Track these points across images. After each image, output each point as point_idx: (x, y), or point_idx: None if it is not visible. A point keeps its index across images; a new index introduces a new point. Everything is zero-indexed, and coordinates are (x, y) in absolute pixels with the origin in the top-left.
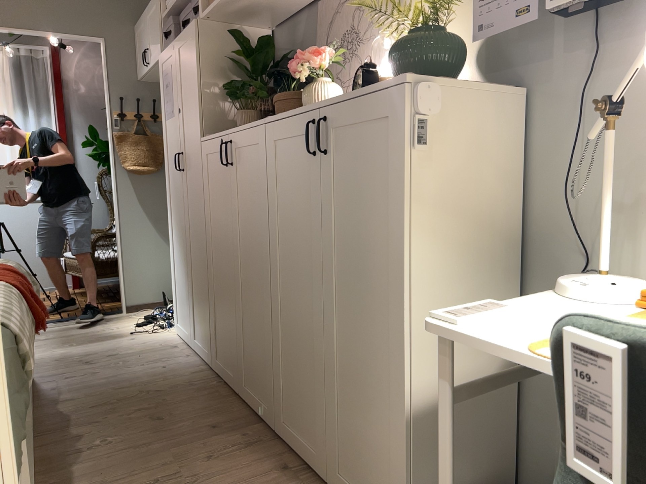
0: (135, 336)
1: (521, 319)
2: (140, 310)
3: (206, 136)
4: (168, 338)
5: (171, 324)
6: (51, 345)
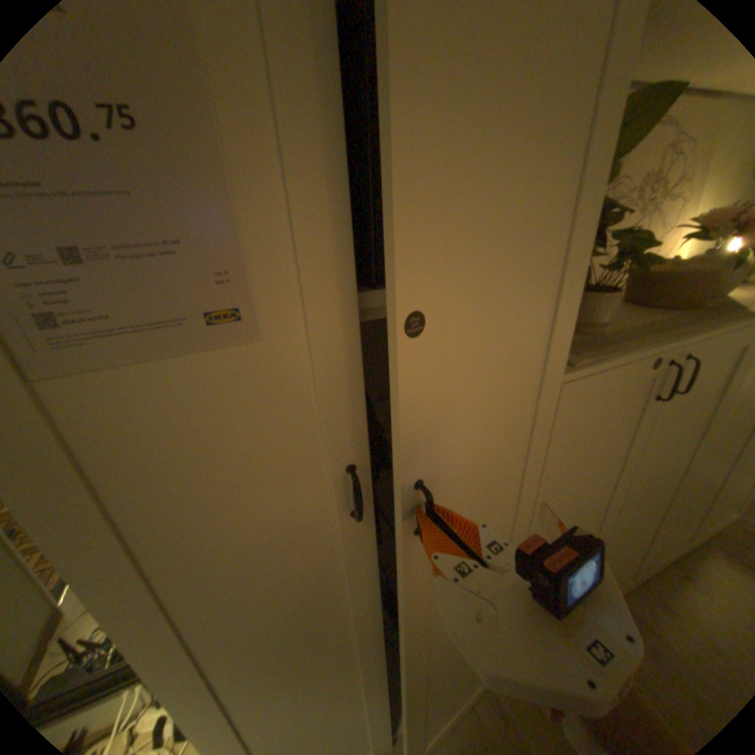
0: None
1: None
2: None
3: (582, 365)
4: None
5: None
6: None
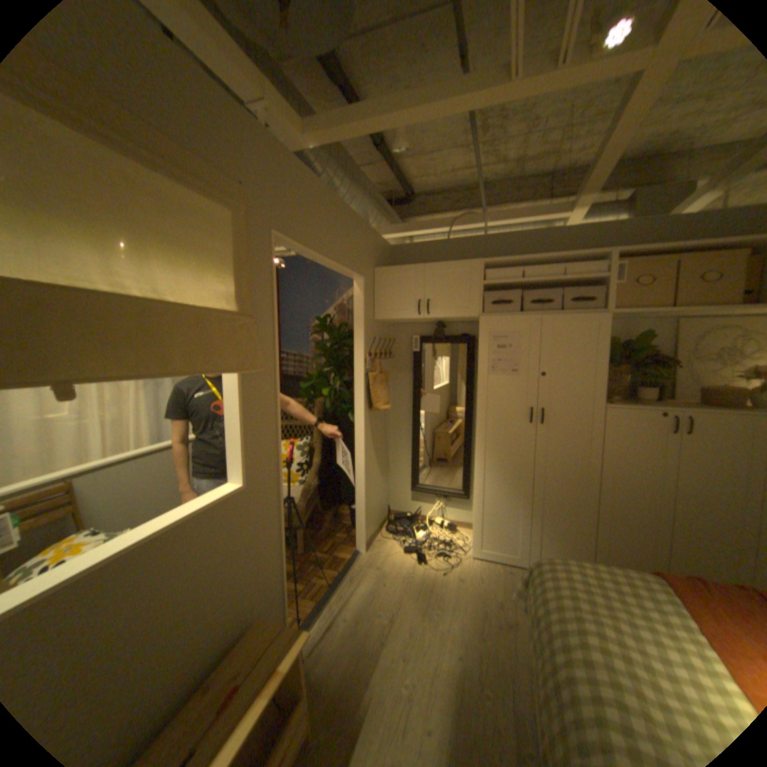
0: (453, 578)
1: None
2: (371, 545)
3: (616, 406)
4: (482, 568)
5: (444, 552)
6: (423, 628)
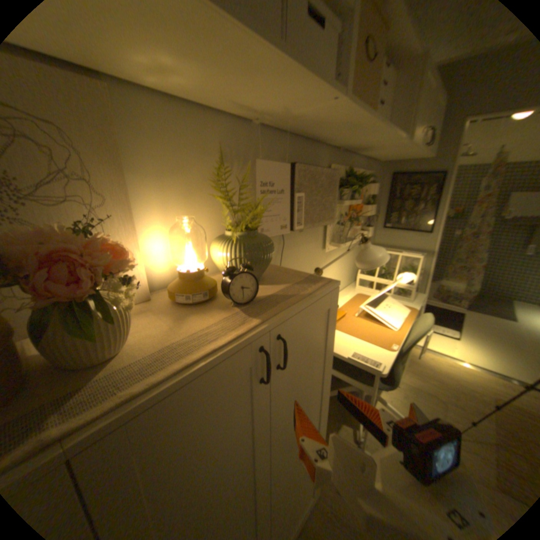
0: None
1: (357, 351)
2: None
3: None
4: None
5: None
6: None
